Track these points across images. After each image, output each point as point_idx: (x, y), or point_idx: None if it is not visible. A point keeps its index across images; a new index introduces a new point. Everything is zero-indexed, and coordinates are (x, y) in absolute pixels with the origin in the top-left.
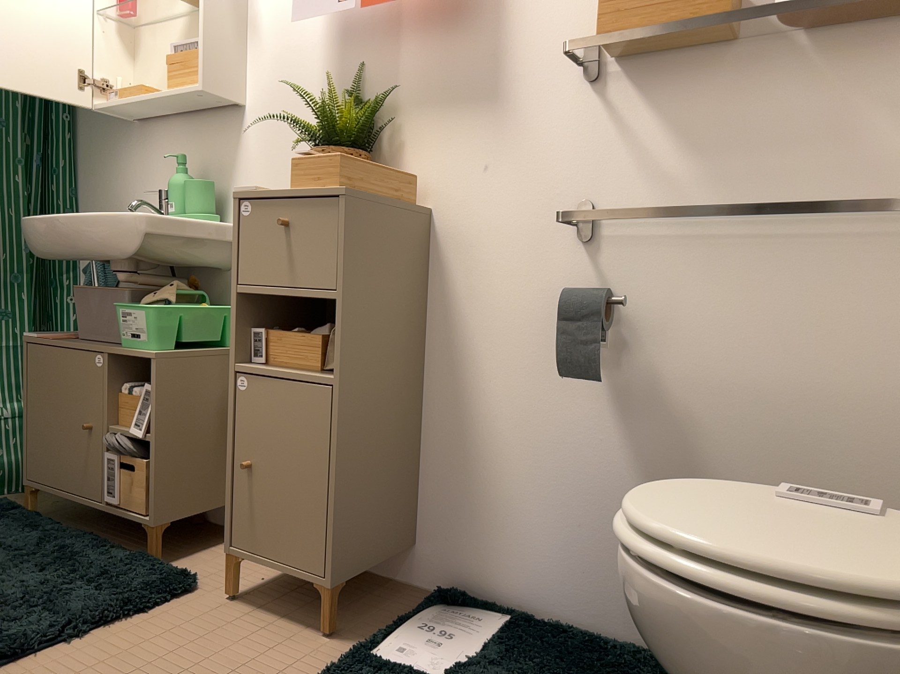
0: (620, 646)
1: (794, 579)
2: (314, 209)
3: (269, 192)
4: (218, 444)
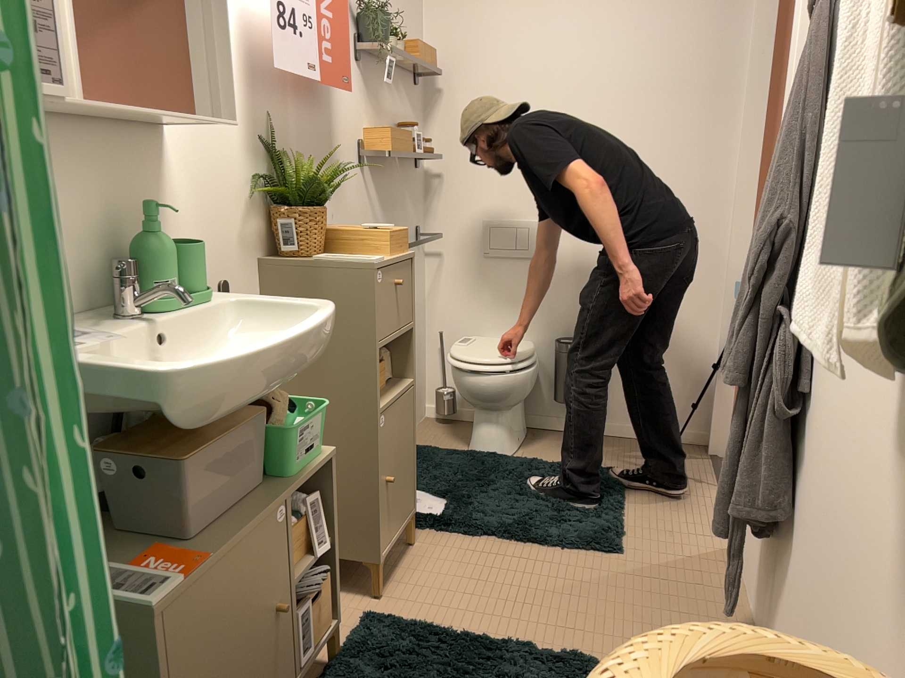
0: None
1: (532, 354)
2: (406, 270)
3: (392, 262)
4: None
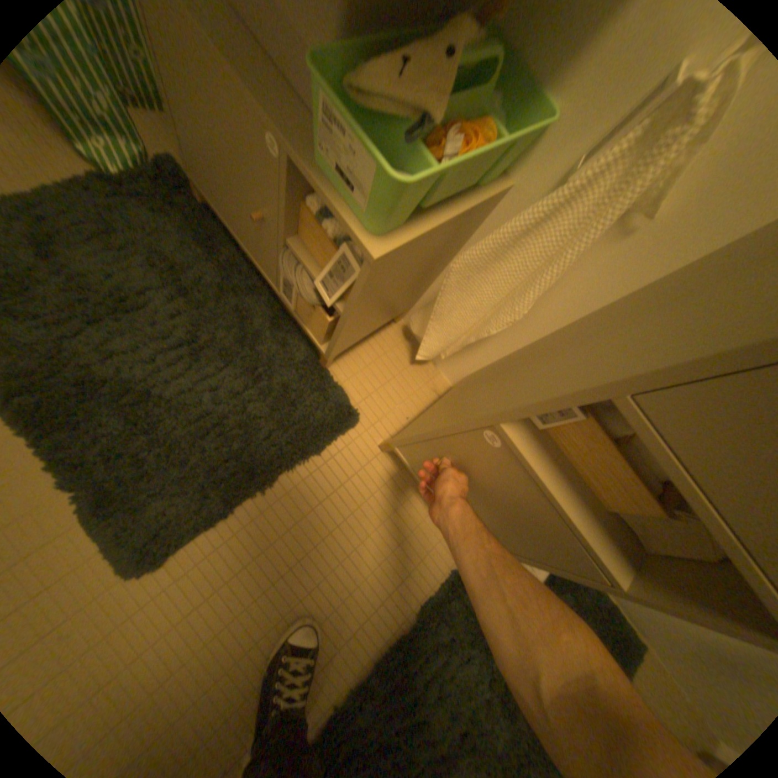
0: (616, 610)
1: None
2: None
3: None
4: (411, 290)
